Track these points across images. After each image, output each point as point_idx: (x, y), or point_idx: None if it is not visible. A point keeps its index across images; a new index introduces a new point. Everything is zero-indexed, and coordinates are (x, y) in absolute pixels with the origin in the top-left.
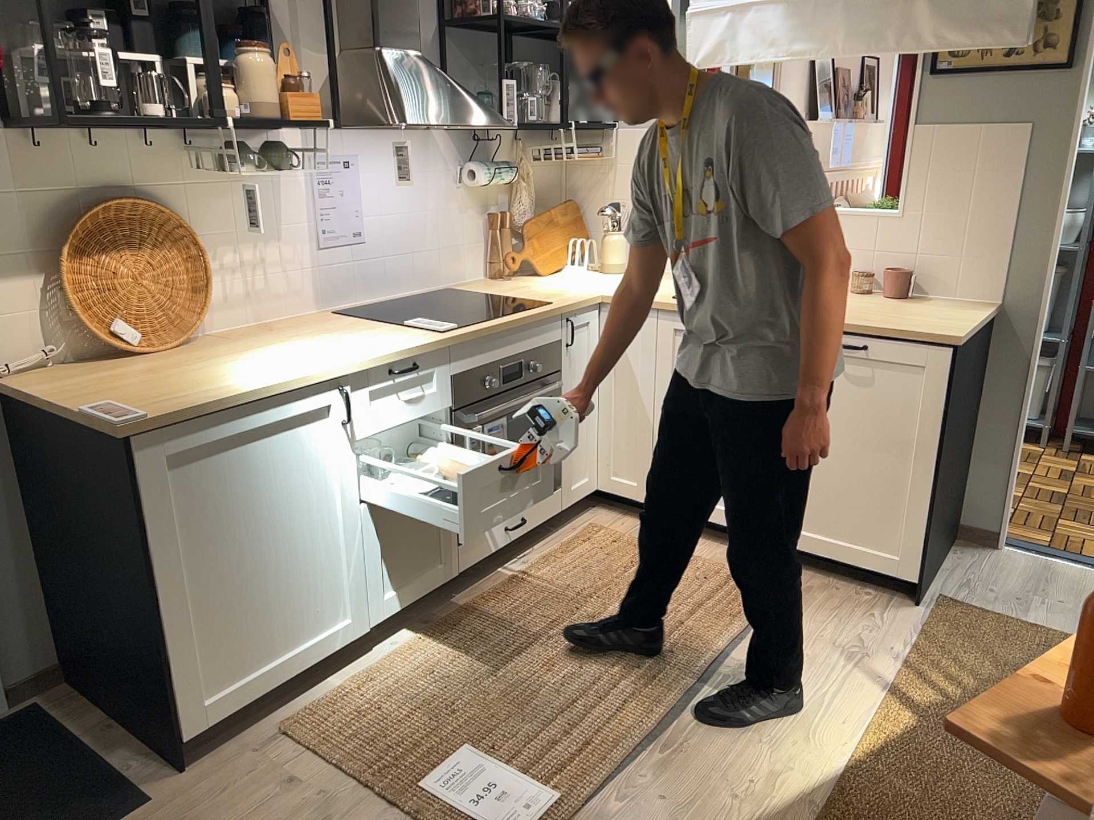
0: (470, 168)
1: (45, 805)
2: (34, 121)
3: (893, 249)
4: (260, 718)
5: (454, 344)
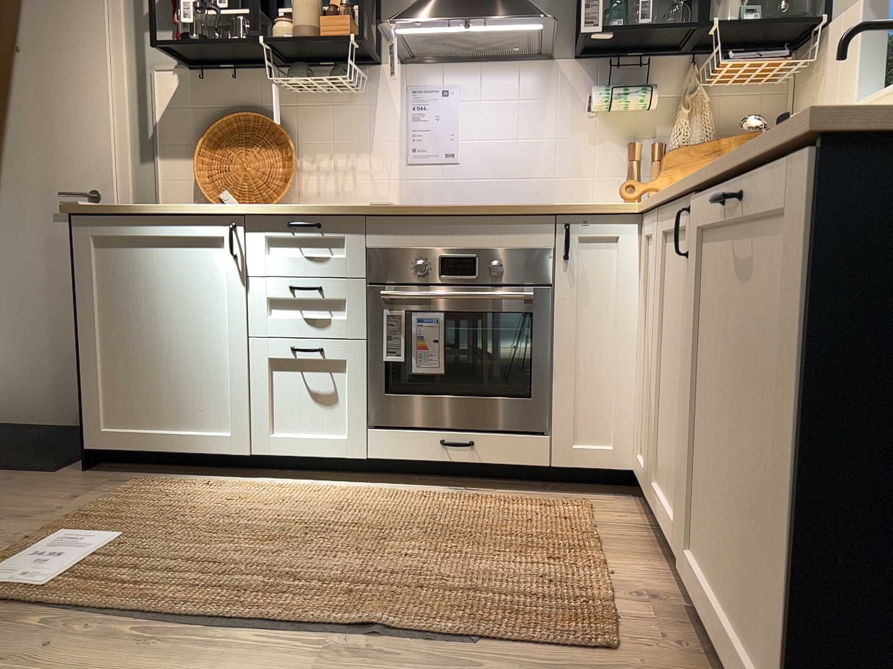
0: (592, 93)
1: (48, 454)
2: (200, 63)
3: None
4: (149, 473)
5: (368, 214)
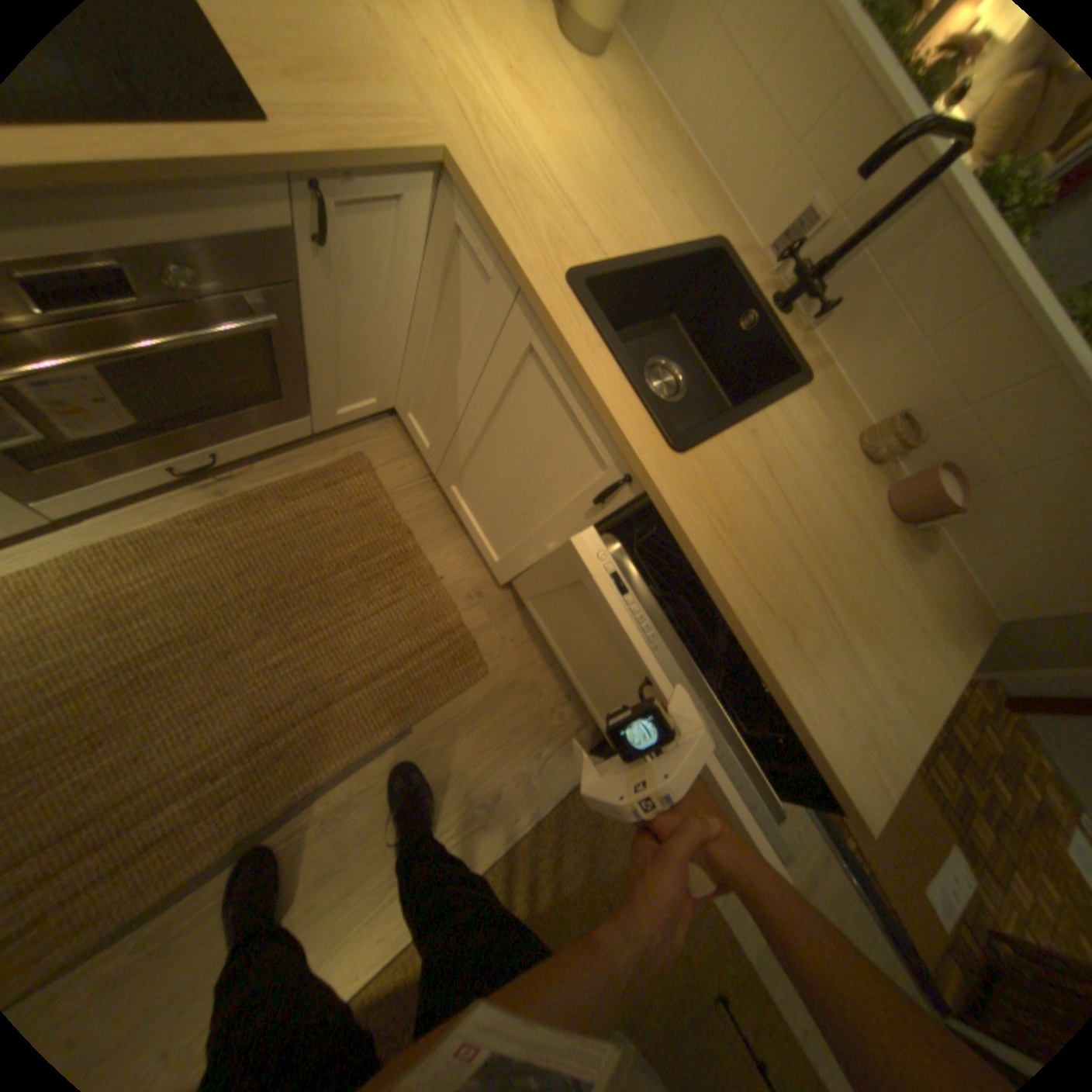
0: None
1: None
2: None
3: (994, 433)
4: None
5: None
